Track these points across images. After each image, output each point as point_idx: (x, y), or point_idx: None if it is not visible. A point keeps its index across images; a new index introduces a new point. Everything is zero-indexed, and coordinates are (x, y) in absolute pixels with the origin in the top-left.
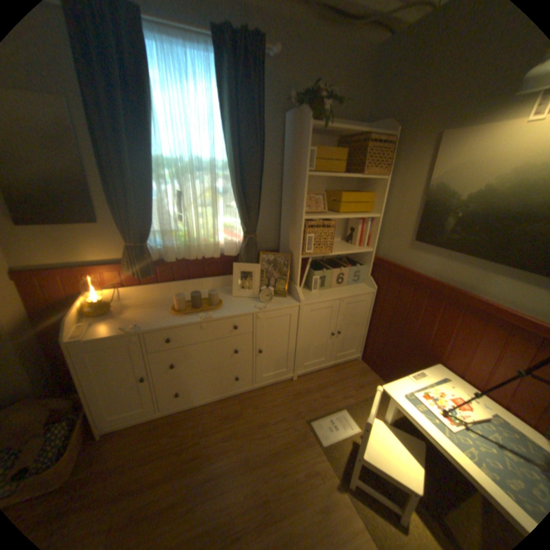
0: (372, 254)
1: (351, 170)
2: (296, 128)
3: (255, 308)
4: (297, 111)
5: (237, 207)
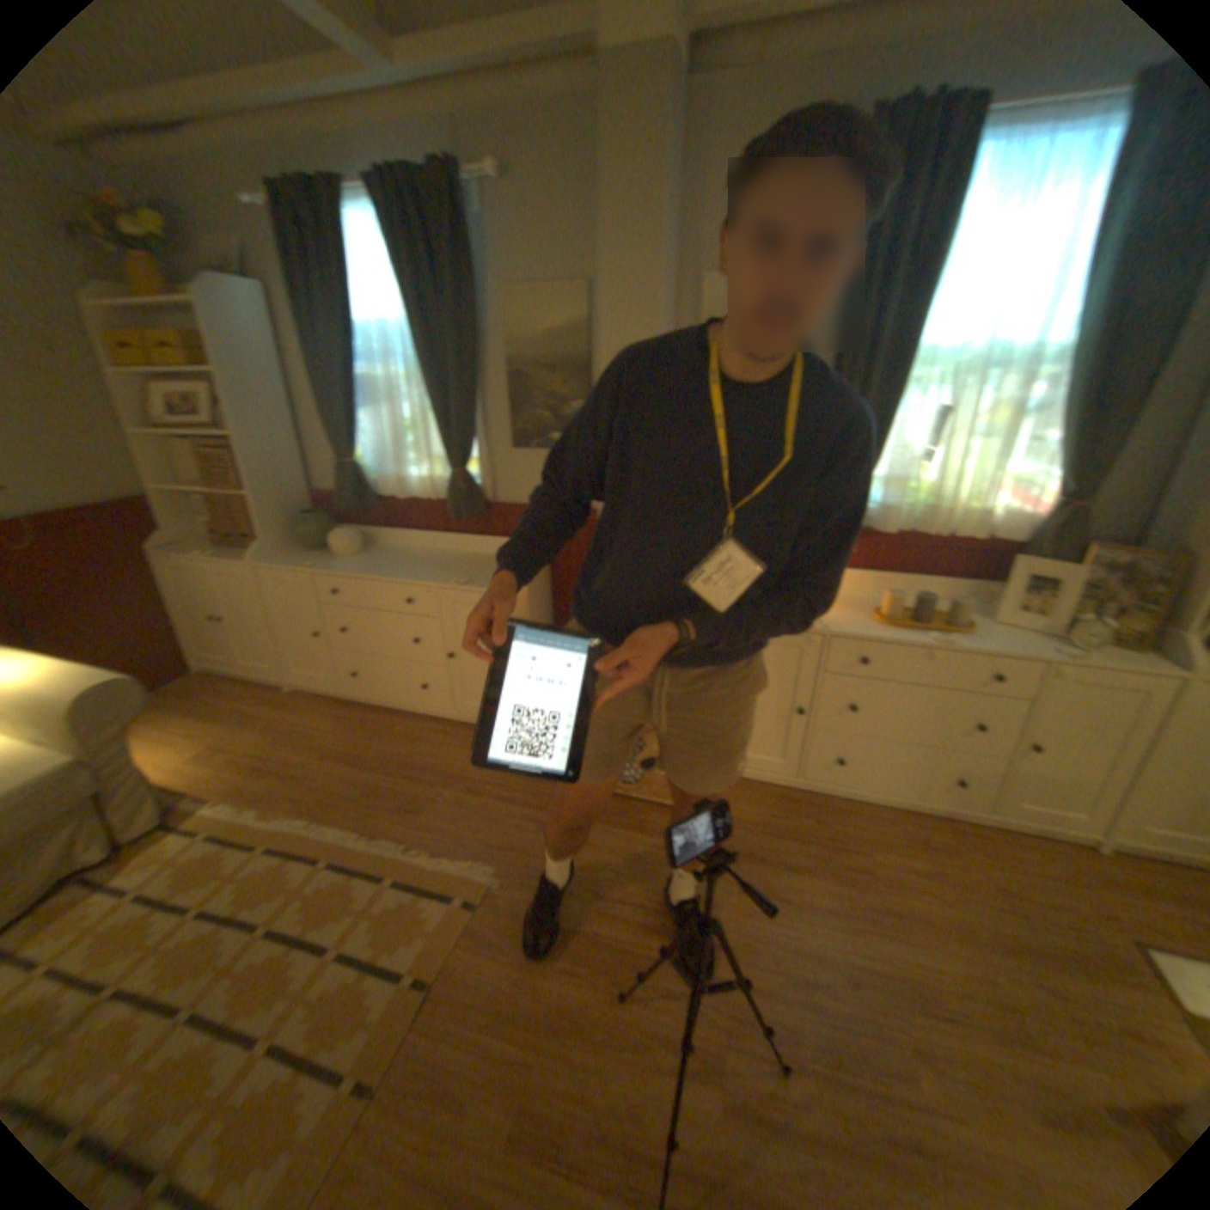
0: None
1: None
2: None
3: (1056, 654)
4: None
5: (1067, 441)
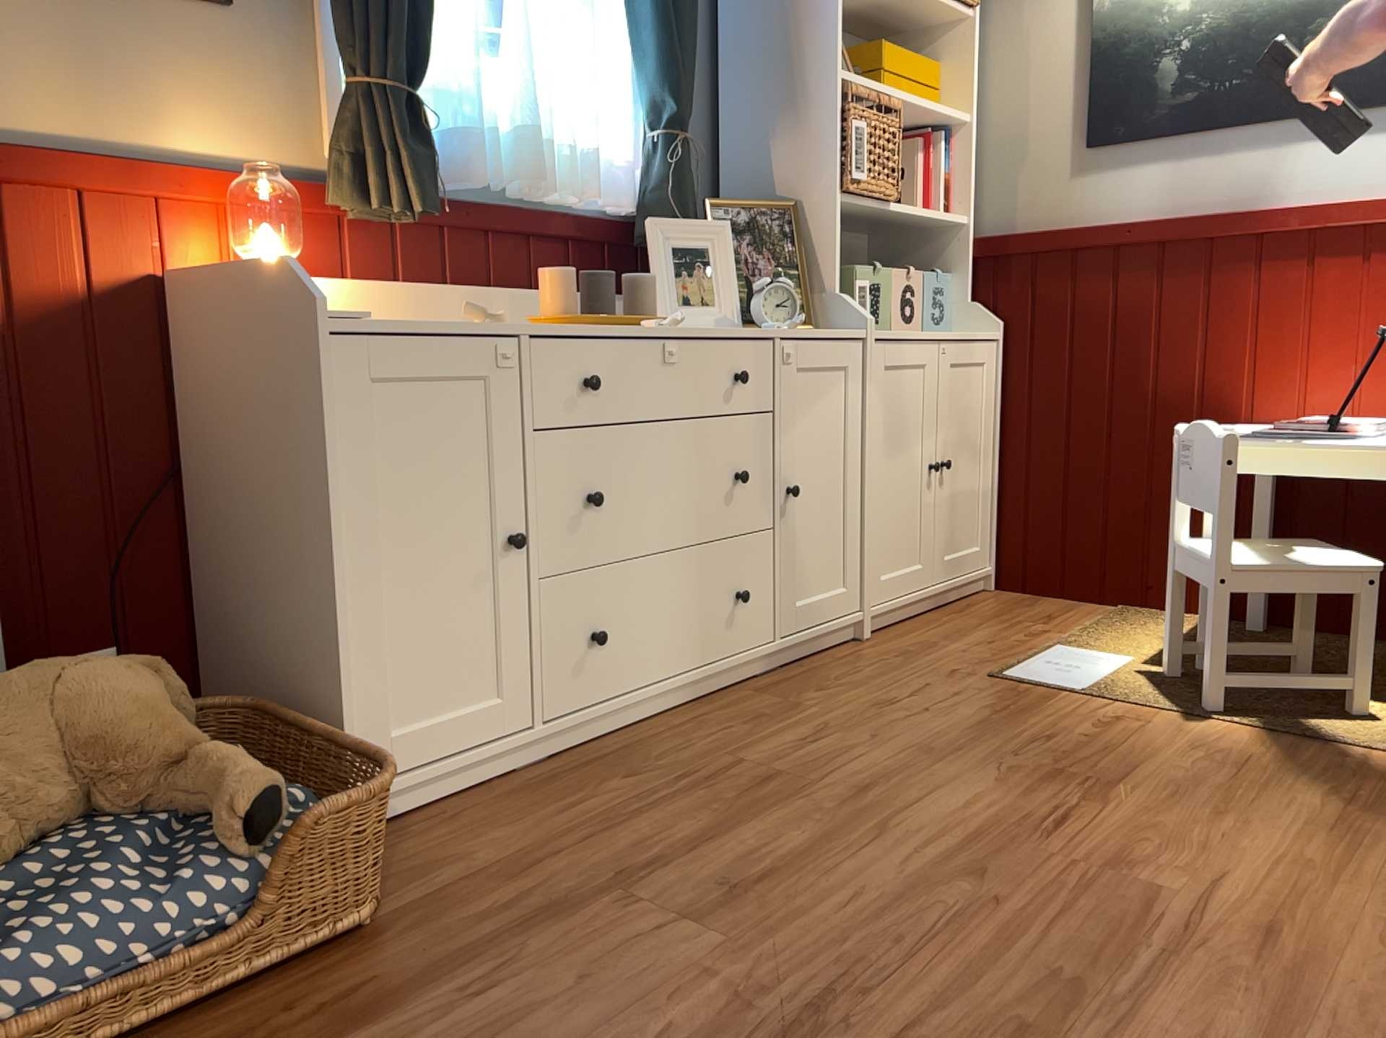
0: (968, 231)
1: None
2: None
3: (768, 327)
4: None
5: (645, 40)
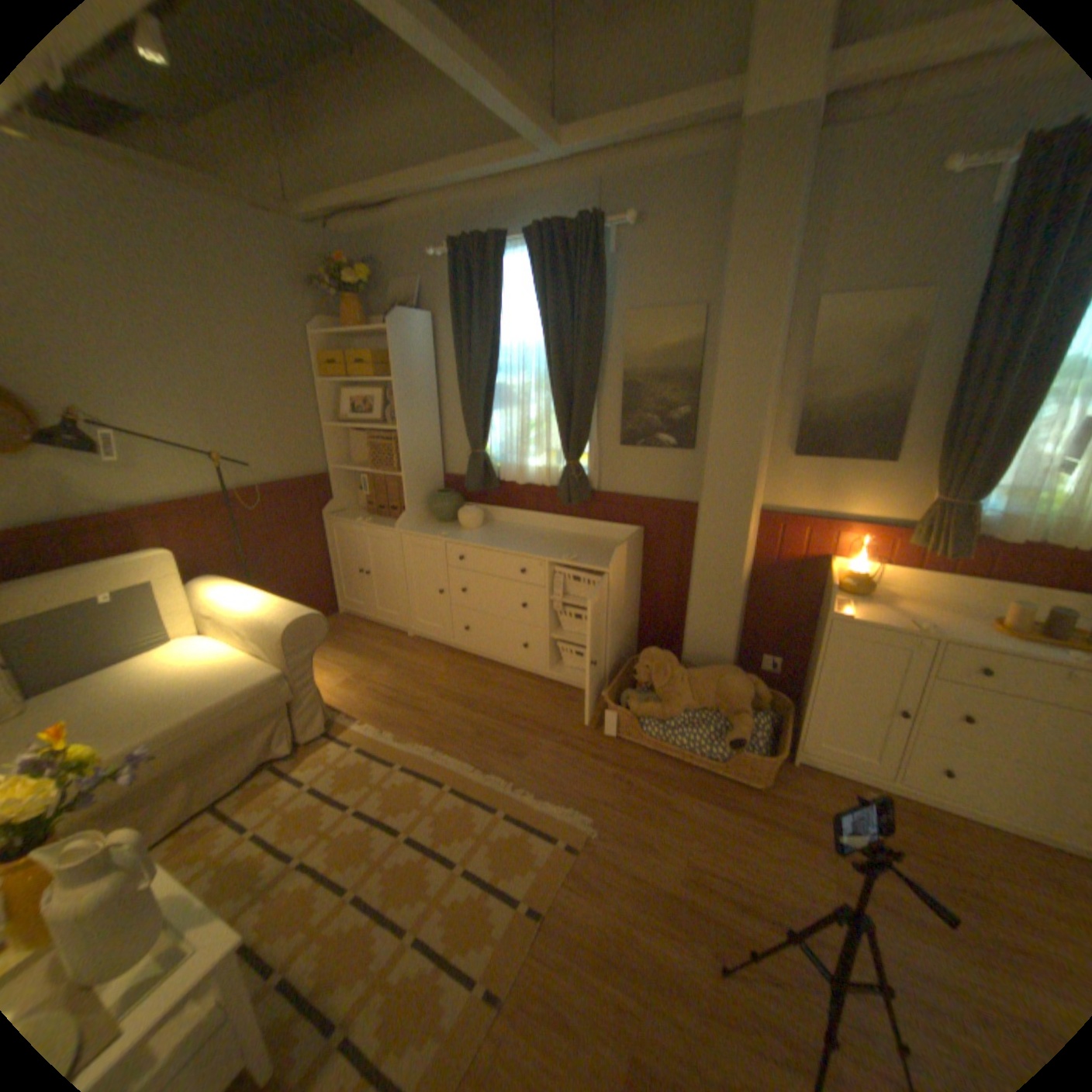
0: None
1: None
2: None
3: None
4: None
5: None
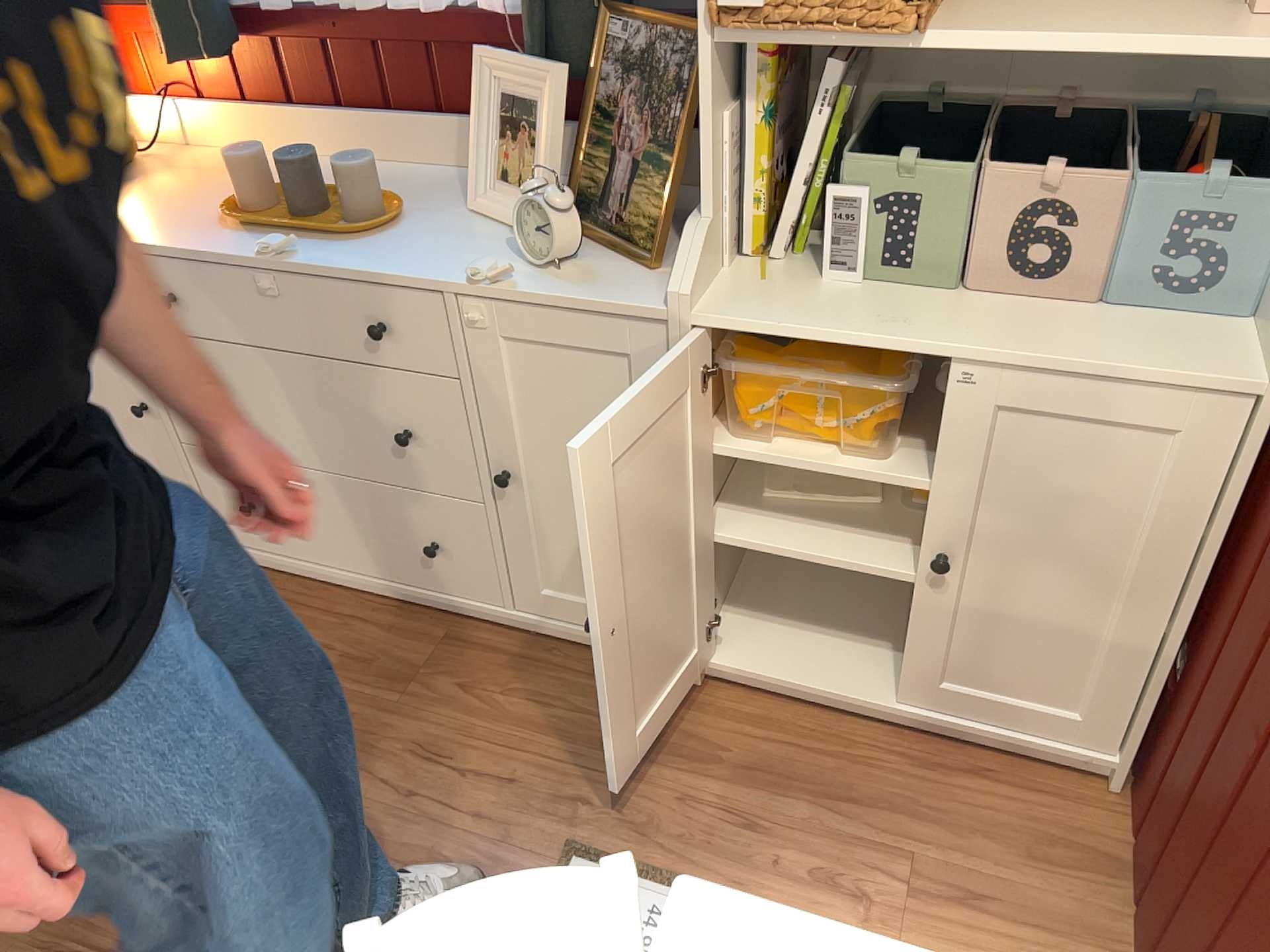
0: None
1: None
2: None
3: (469, 269)
4: None
5: None
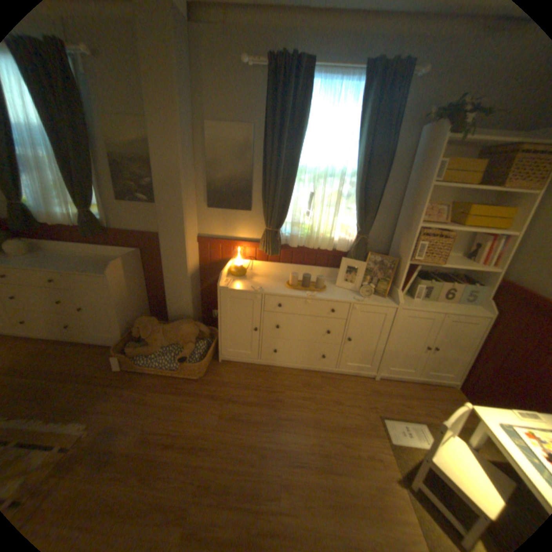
0: (500, 276)
1: (489, 183)
2: (431, 140)
3: (353, 299)
4: (435, 125)
5: (356, 210)
